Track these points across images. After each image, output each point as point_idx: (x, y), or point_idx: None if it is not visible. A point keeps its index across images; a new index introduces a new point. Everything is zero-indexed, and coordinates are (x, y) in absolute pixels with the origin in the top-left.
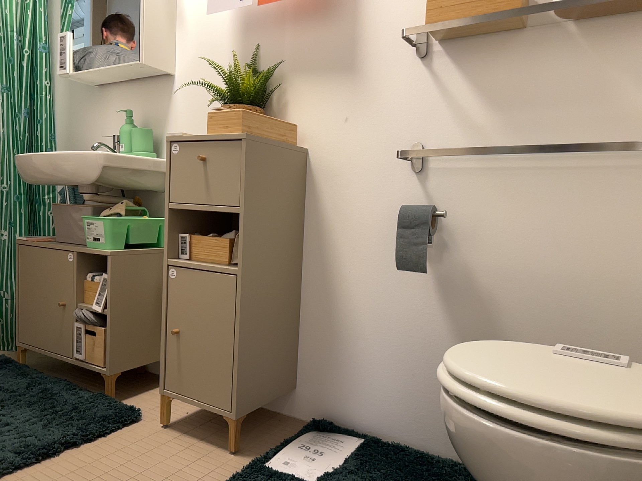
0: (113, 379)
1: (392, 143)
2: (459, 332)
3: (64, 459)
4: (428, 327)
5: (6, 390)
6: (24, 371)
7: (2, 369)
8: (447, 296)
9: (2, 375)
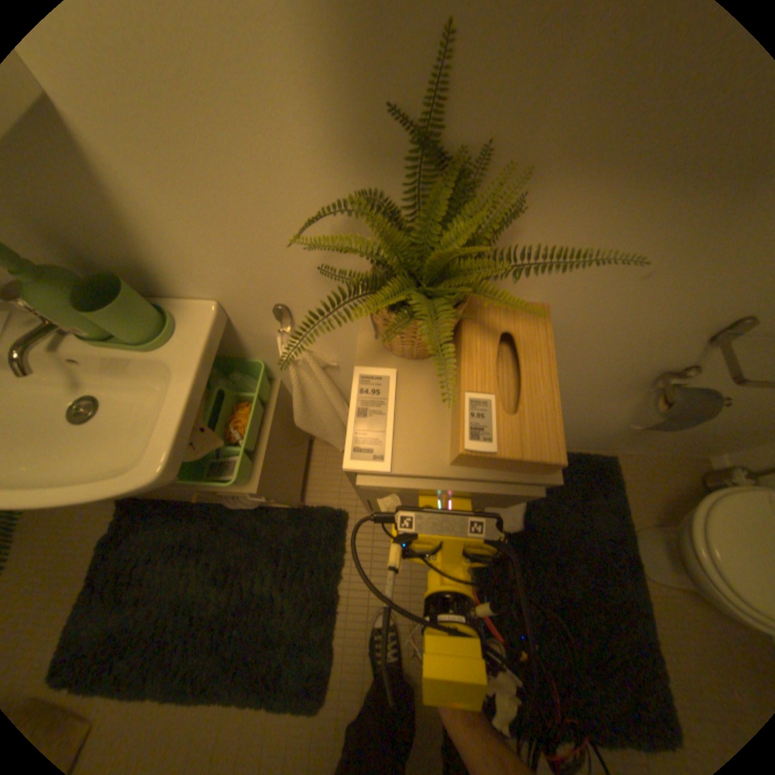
0: (297, 508)
1: (710, 312)
2: (637, 421)
3: (348, 606)
4: (608, 419)
5: (207, 563)
6: (175, 517)
7: (149, 526)
8: (646, 409)
9: (162, 535)
